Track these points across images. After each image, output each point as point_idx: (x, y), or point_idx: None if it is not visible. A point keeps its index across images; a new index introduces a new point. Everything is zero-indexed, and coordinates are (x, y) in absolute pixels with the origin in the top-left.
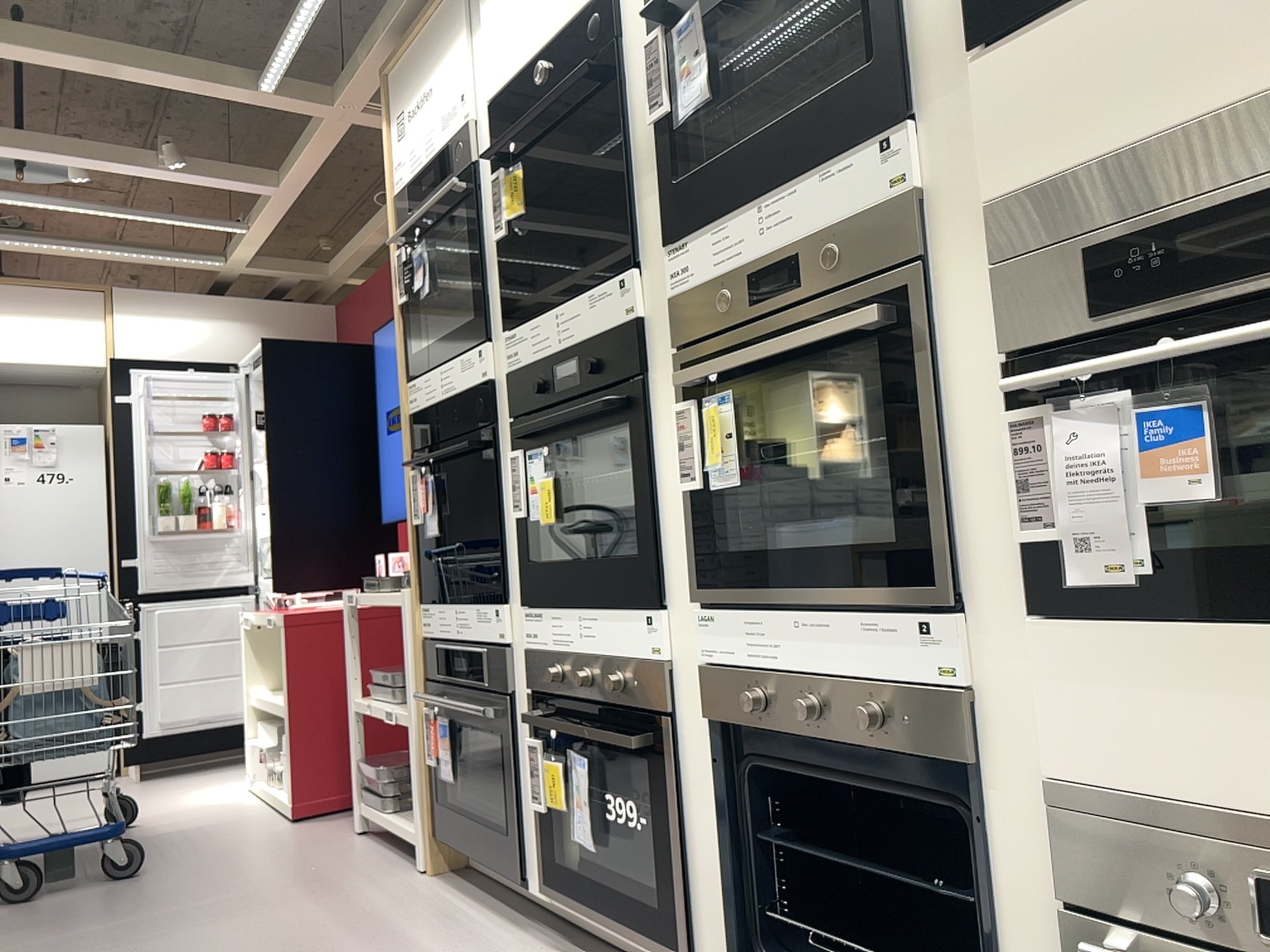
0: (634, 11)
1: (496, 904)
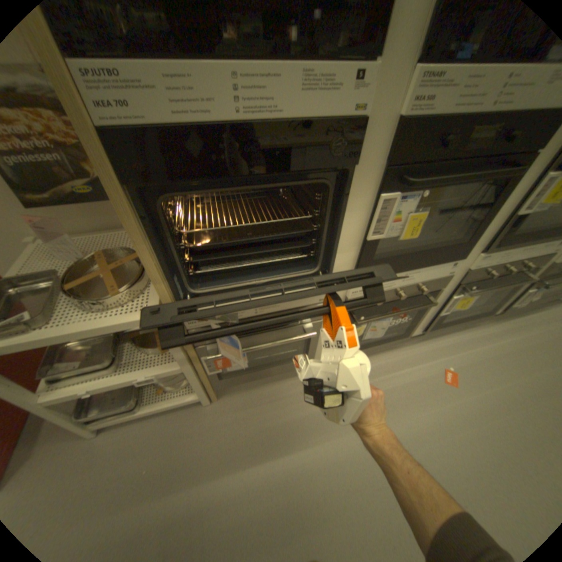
0: None
1: (272, 377)
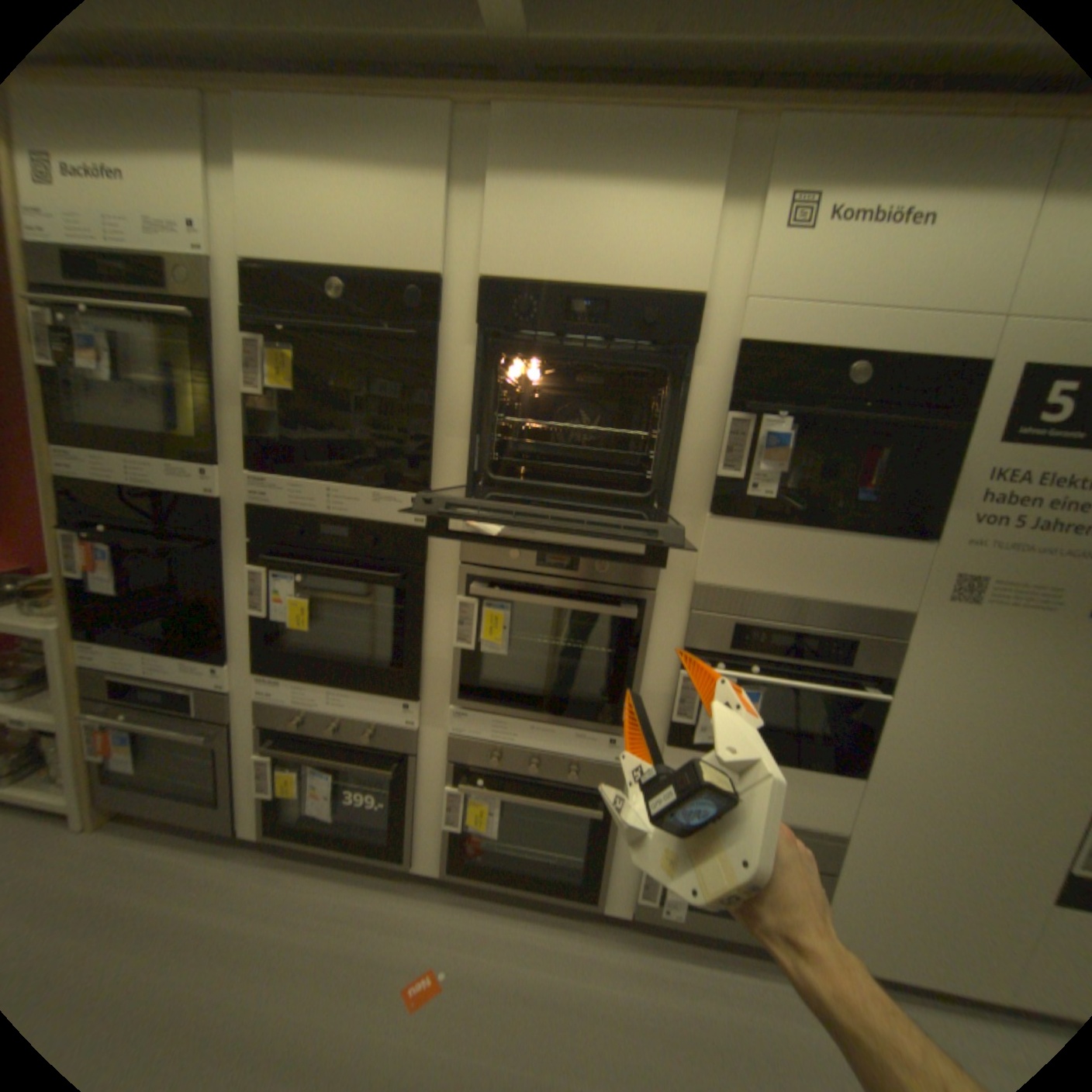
0: (460, 313)
1: (186, 842)
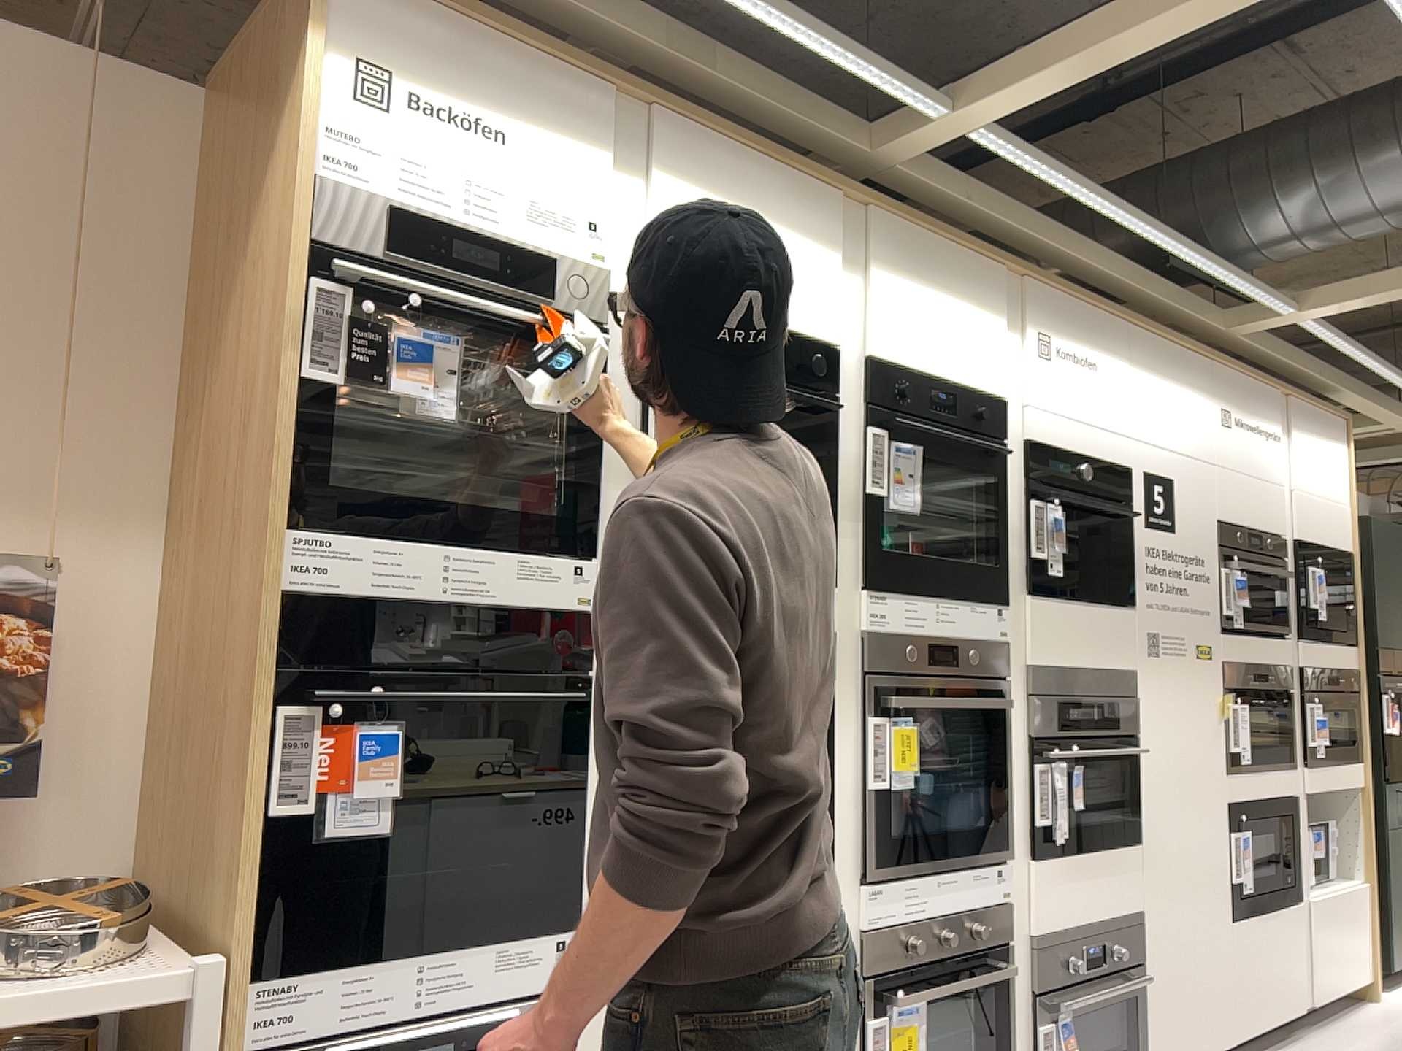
0: (843, 391)
1: None
